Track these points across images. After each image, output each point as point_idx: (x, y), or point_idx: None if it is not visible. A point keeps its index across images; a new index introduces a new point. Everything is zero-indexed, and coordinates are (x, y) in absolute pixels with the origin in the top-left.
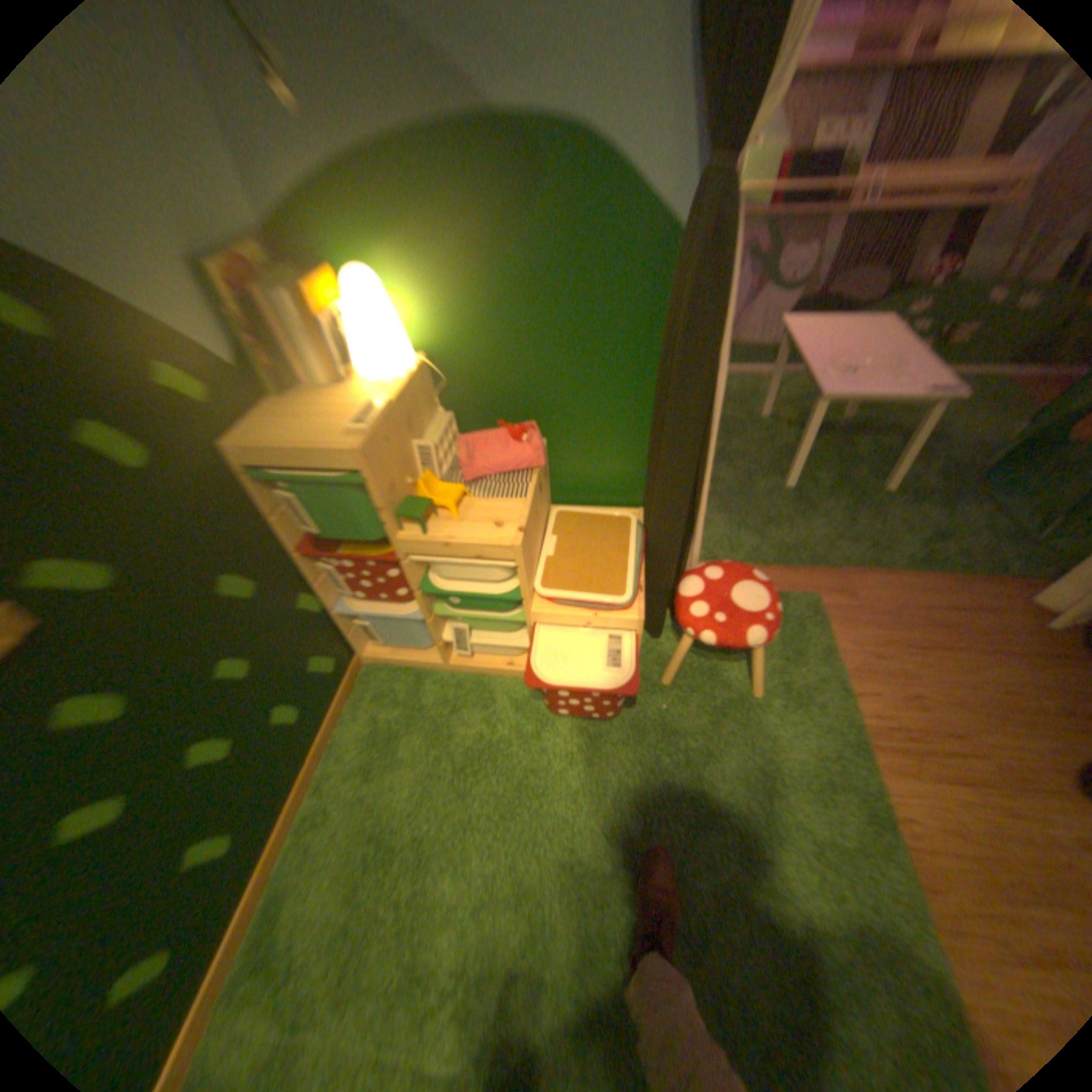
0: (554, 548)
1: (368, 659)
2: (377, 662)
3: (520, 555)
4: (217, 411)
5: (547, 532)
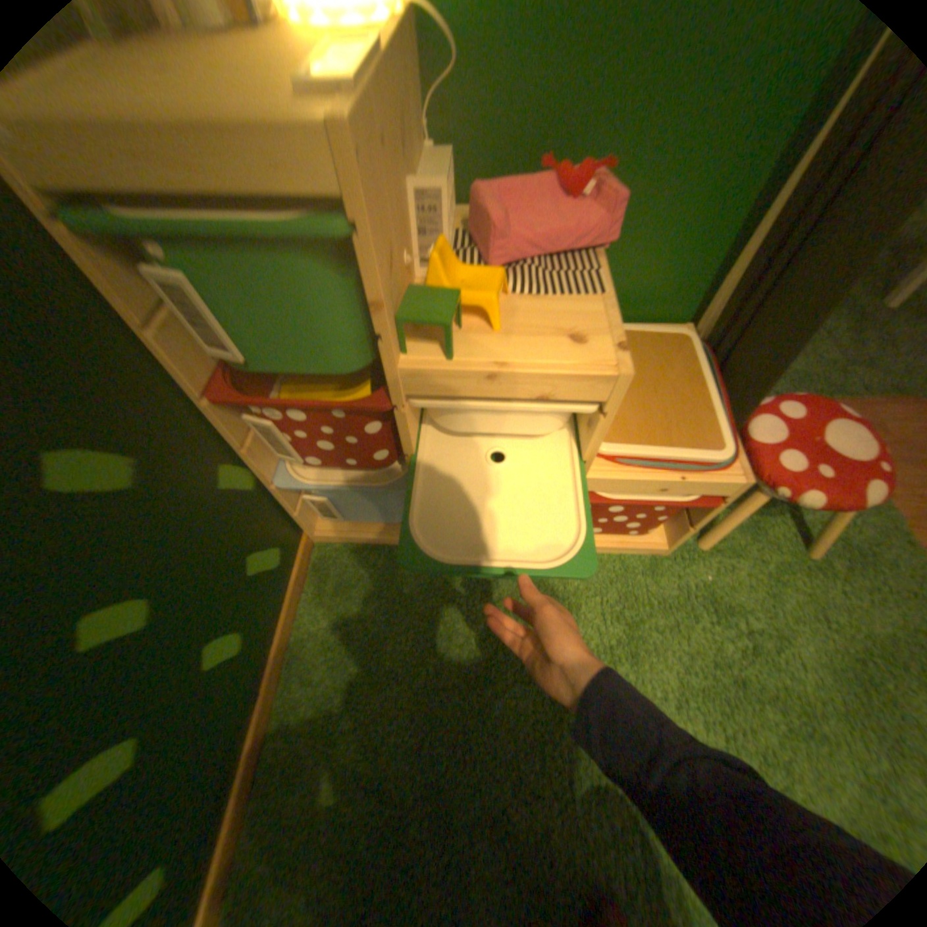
0: None
1: (320, 538)
2: (332, 541)
3: (620, 390)
4: None
5: None
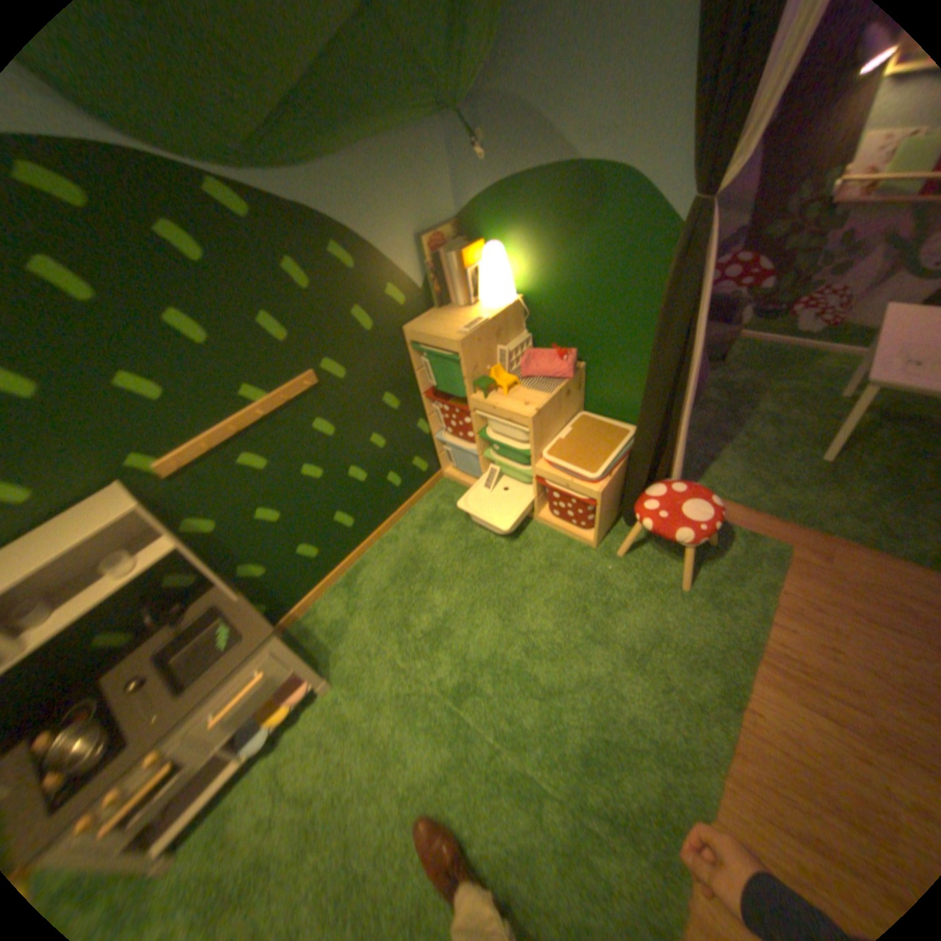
0: (566, 435)
1: (446, 475)
2: (450, 479)
3: (531, 425)
4: (405, 310)
5: (568, 425)
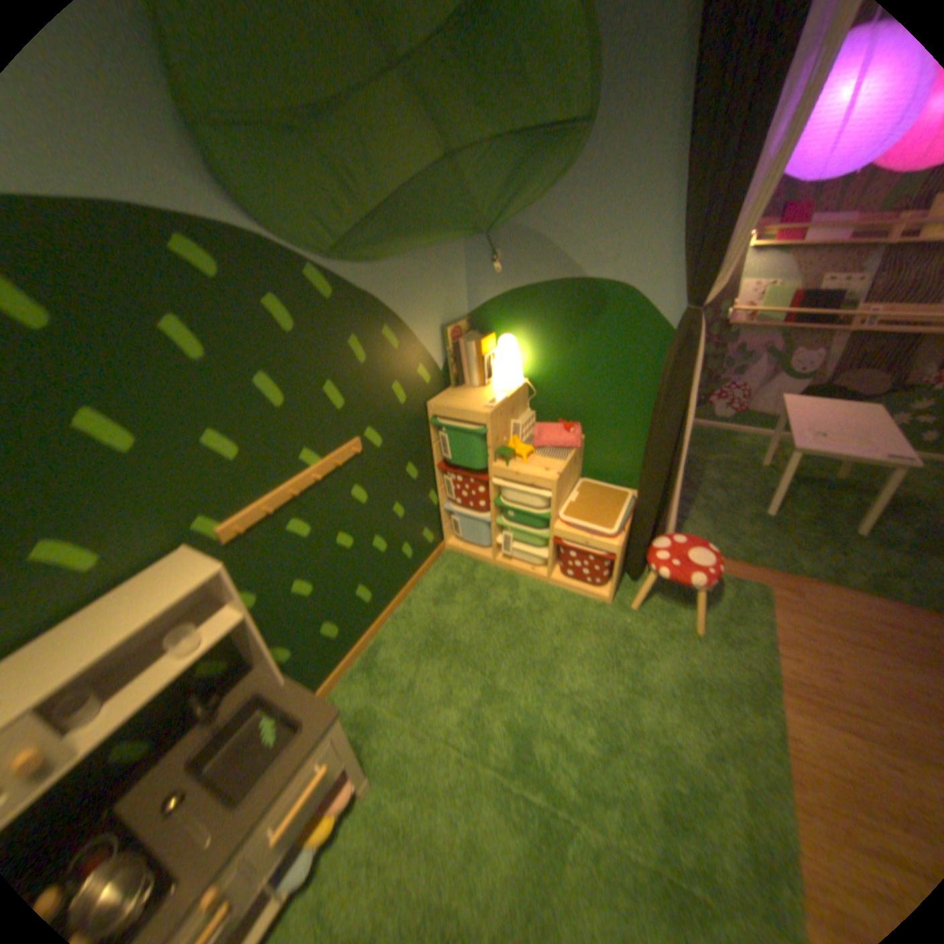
0: (575, 498)
1: (448, 547)
2: (452, 550)
3: (554, 487)
4: (429, 388)
5: (573, 490)
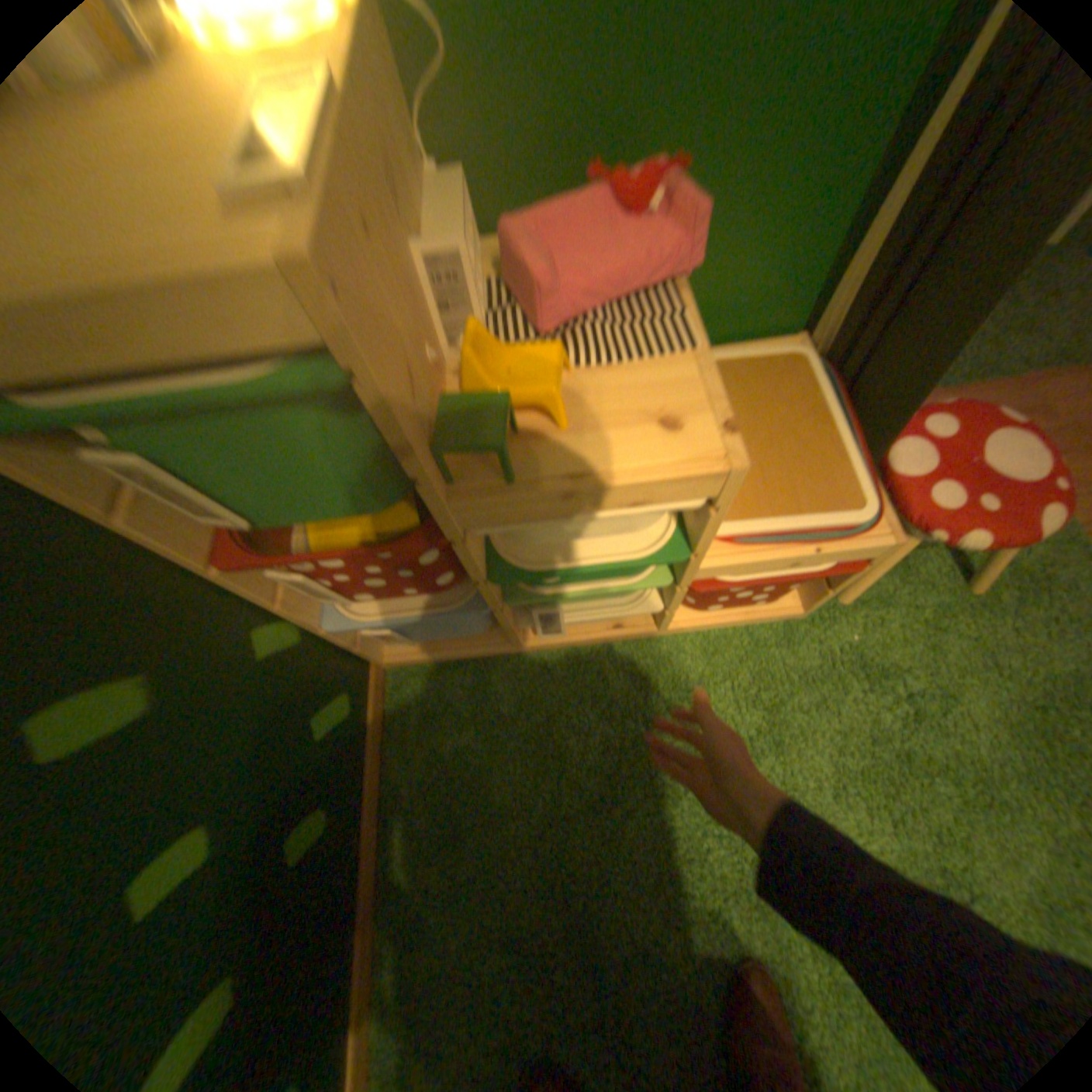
0: None
1: (390, 664)
2: (406, 665)
3: (732, 482)
4: None
5: None
